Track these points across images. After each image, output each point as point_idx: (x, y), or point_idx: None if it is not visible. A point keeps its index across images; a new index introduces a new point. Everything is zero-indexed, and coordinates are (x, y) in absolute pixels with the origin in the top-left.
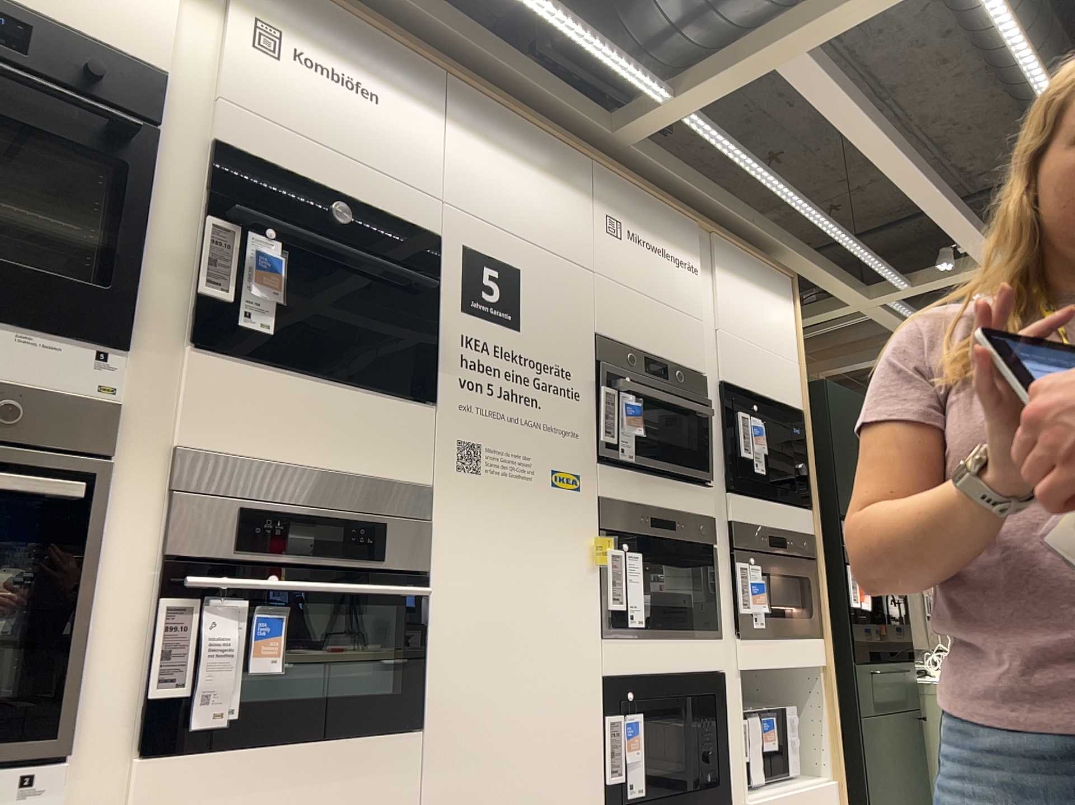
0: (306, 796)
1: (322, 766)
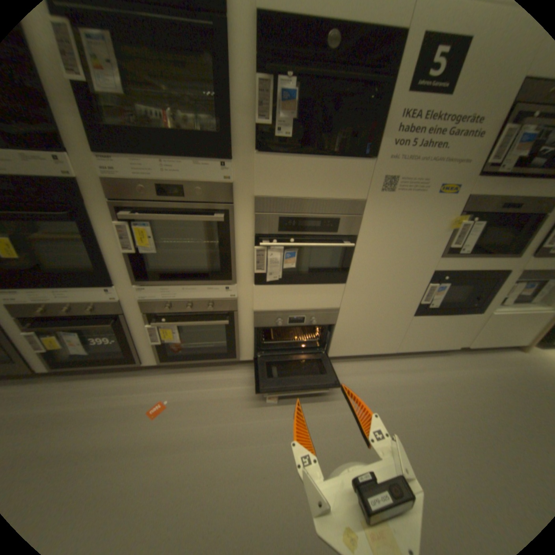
0: (302, 296)
1: (307, 290)
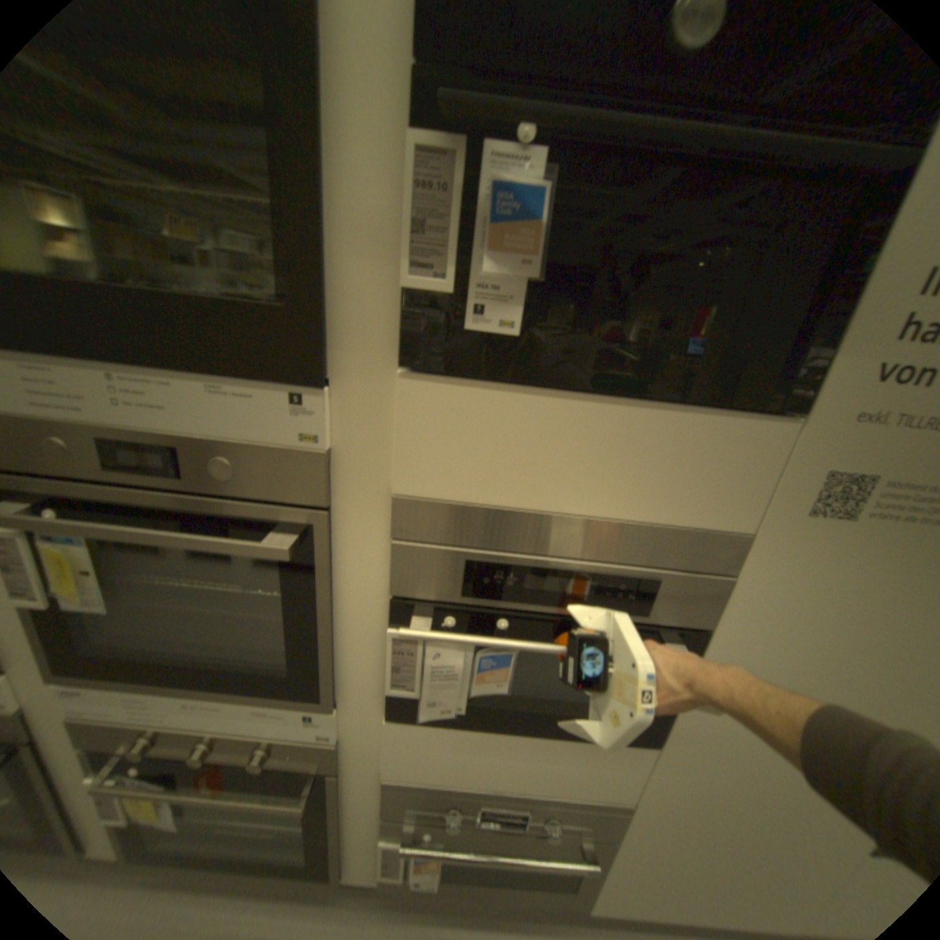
0: (526, 767)
1: (543, 754)
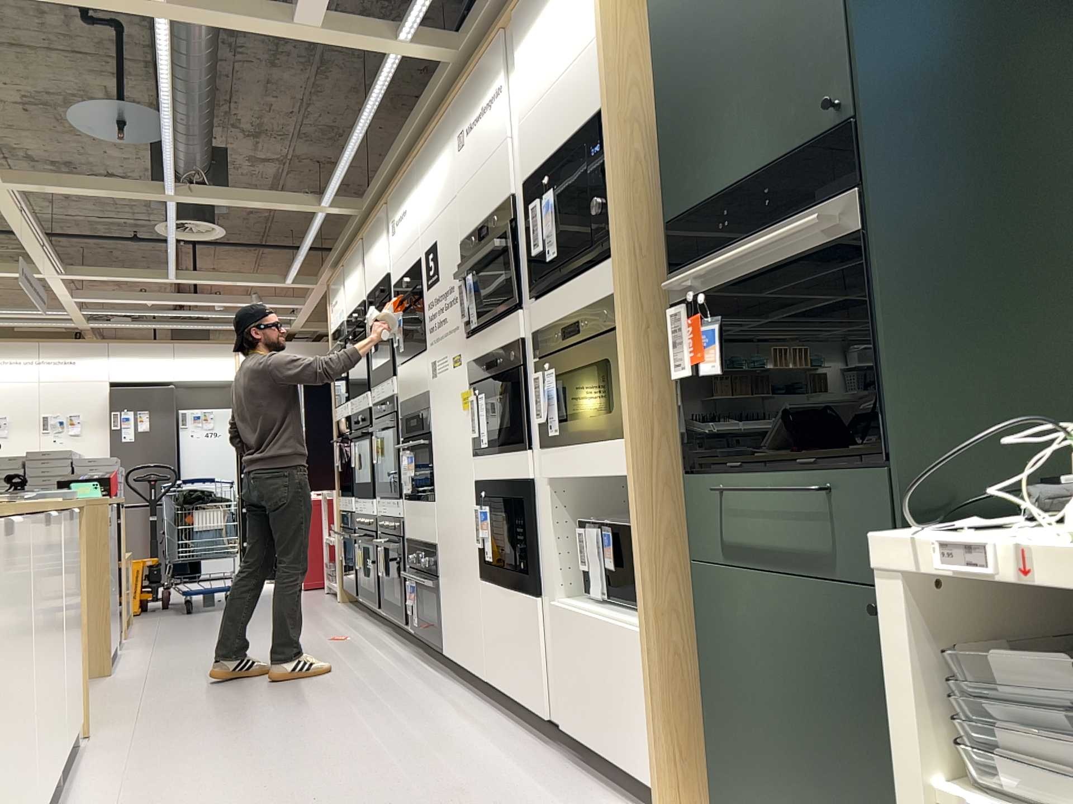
0: (420, 520)
1: (421, 510)
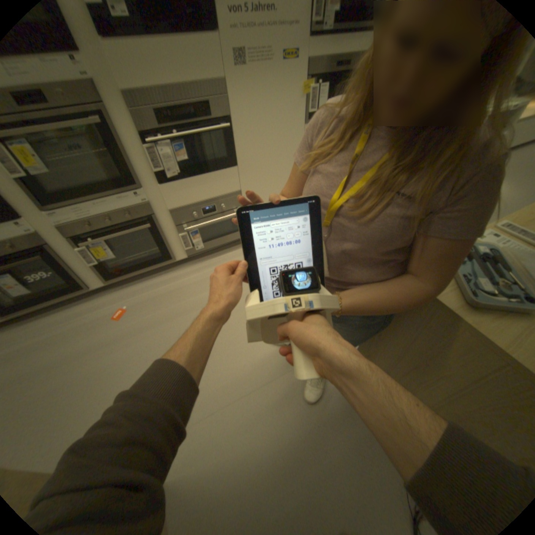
0: (205, 187)
1: (207, 179)
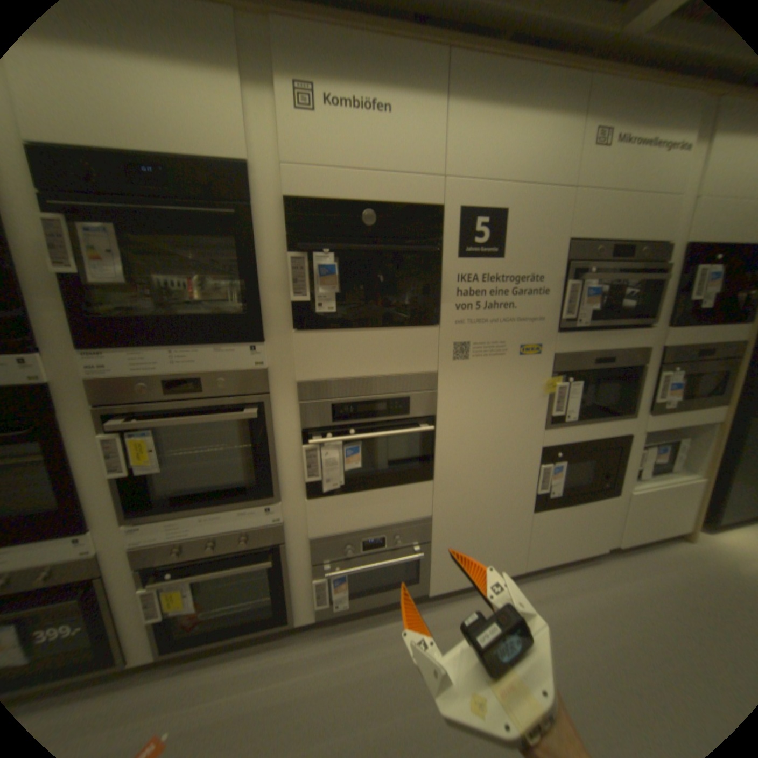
0: (377, 507)
1: (383, 497)
